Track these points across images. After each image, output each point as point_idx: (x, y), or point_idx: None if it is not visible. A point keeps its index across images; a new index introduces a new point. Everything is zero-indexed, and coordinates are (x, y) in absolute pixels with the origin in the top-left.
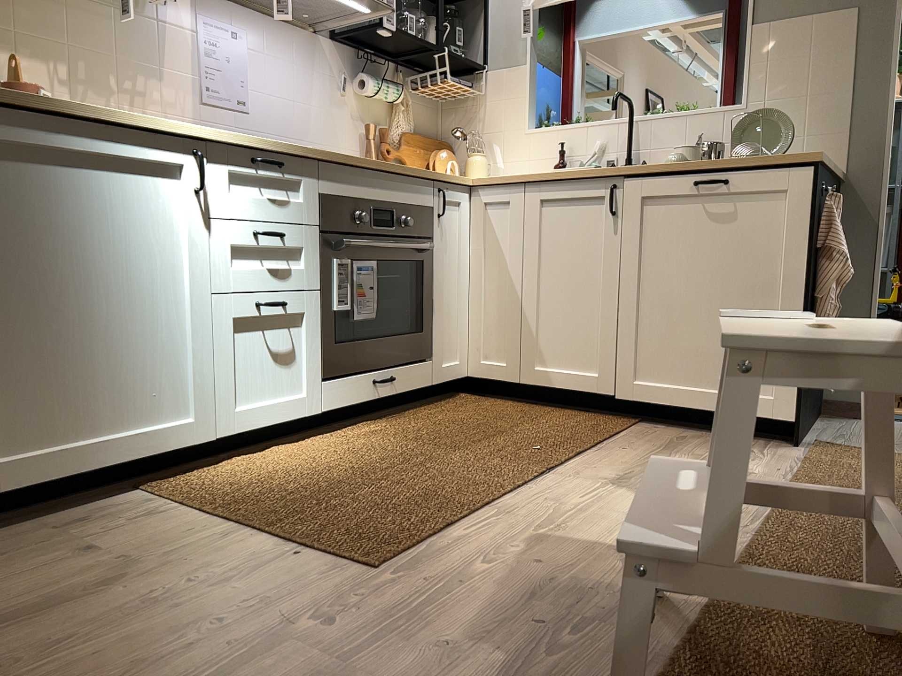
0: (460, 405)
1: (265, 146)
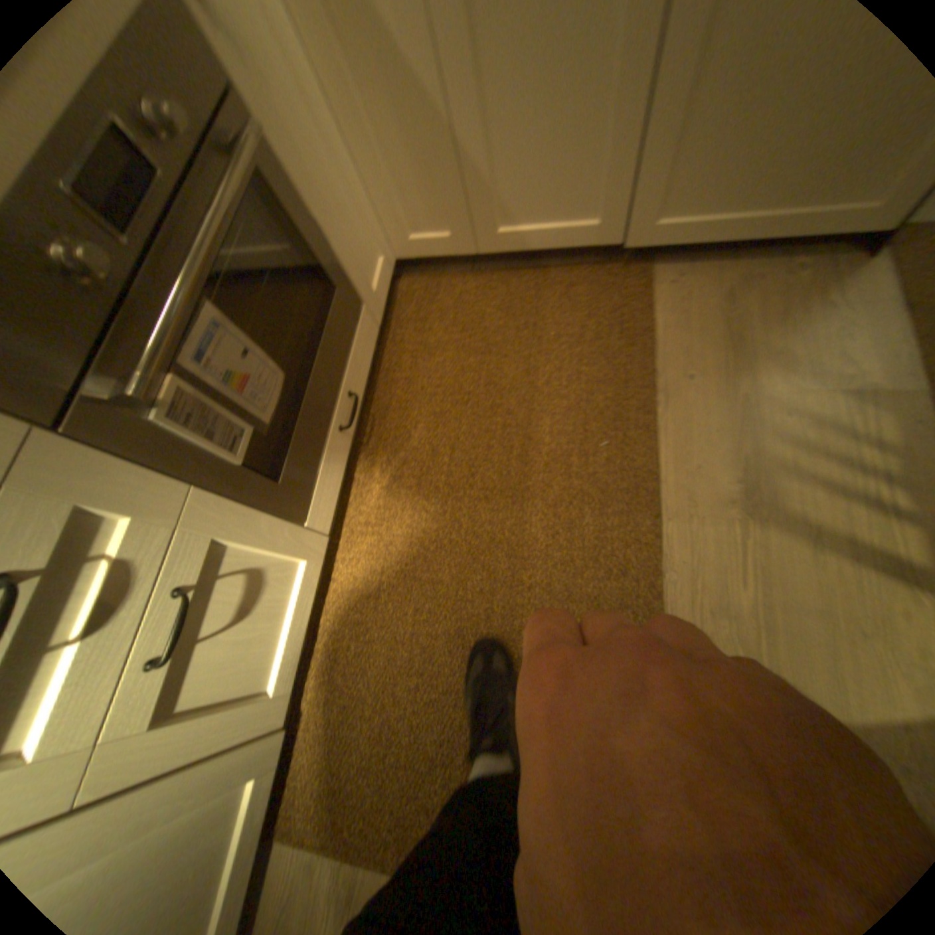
0: (423, 331)
1: None
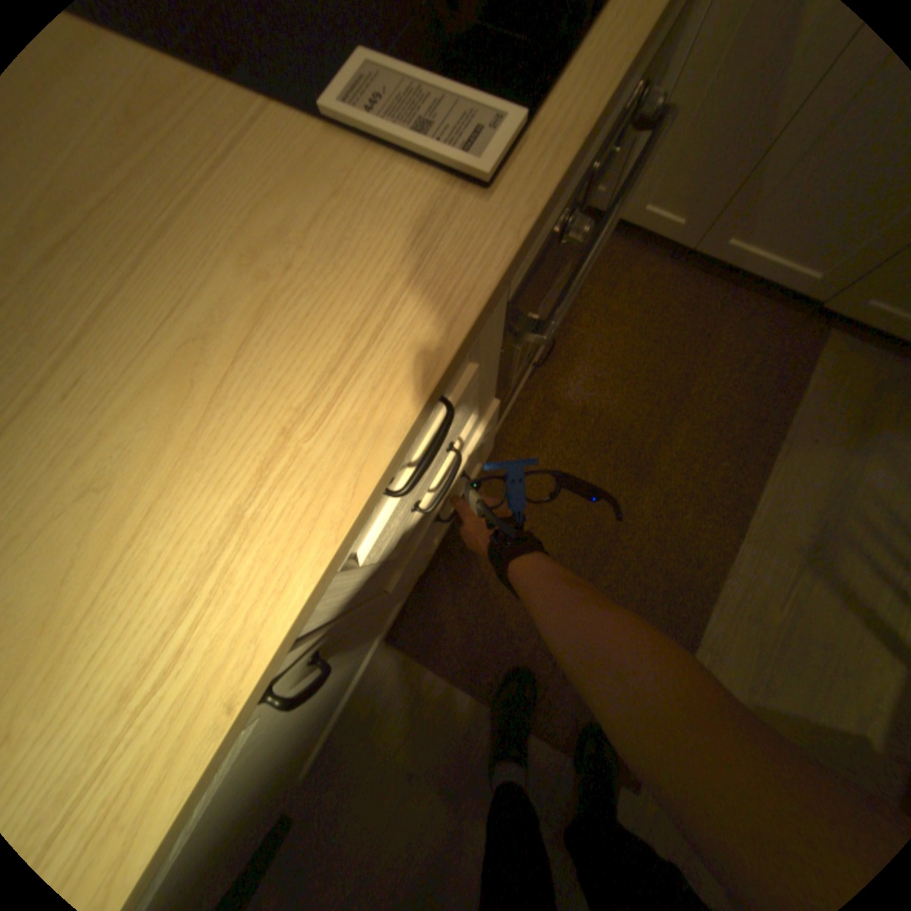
0: (611, 294)
1: (396, 453)
